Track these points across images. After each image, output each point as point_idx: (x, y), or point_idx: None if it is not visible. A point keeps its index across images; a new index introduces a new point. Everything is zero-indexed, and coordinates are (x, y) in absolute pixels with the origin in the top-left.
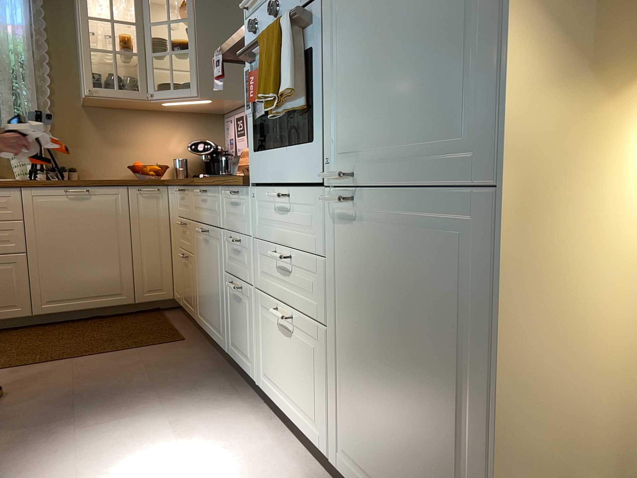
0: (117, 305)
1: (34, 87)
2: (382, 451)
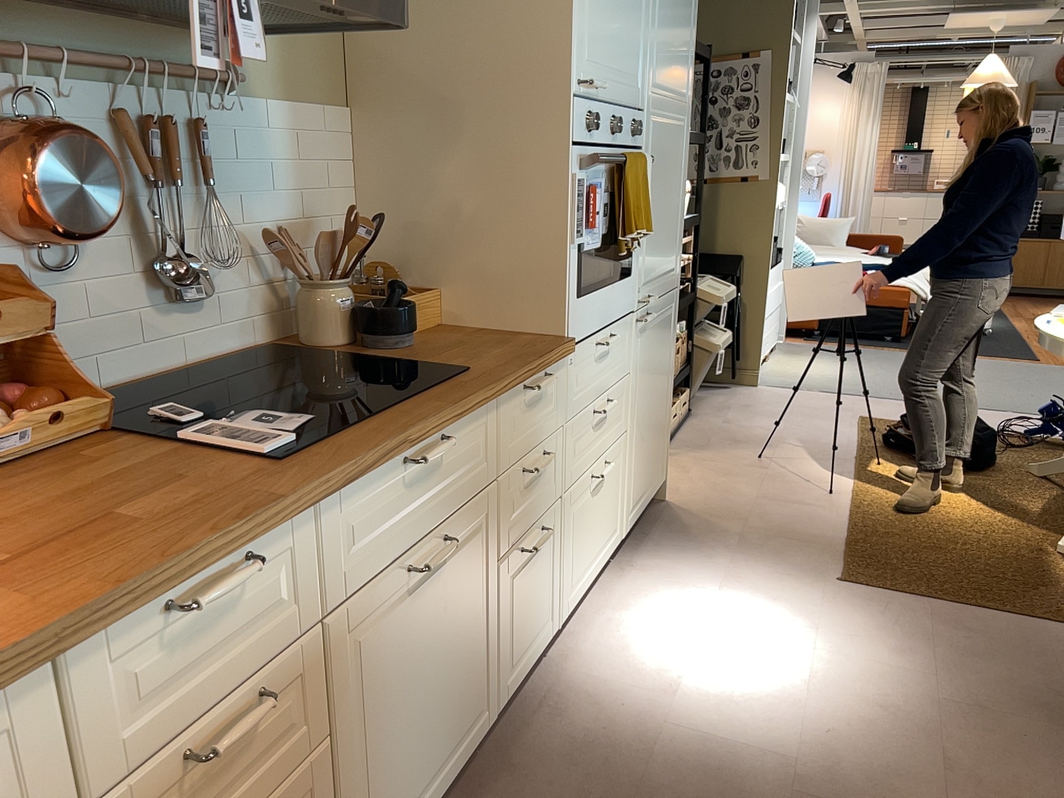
0: None
1: None
2: (646, 467)
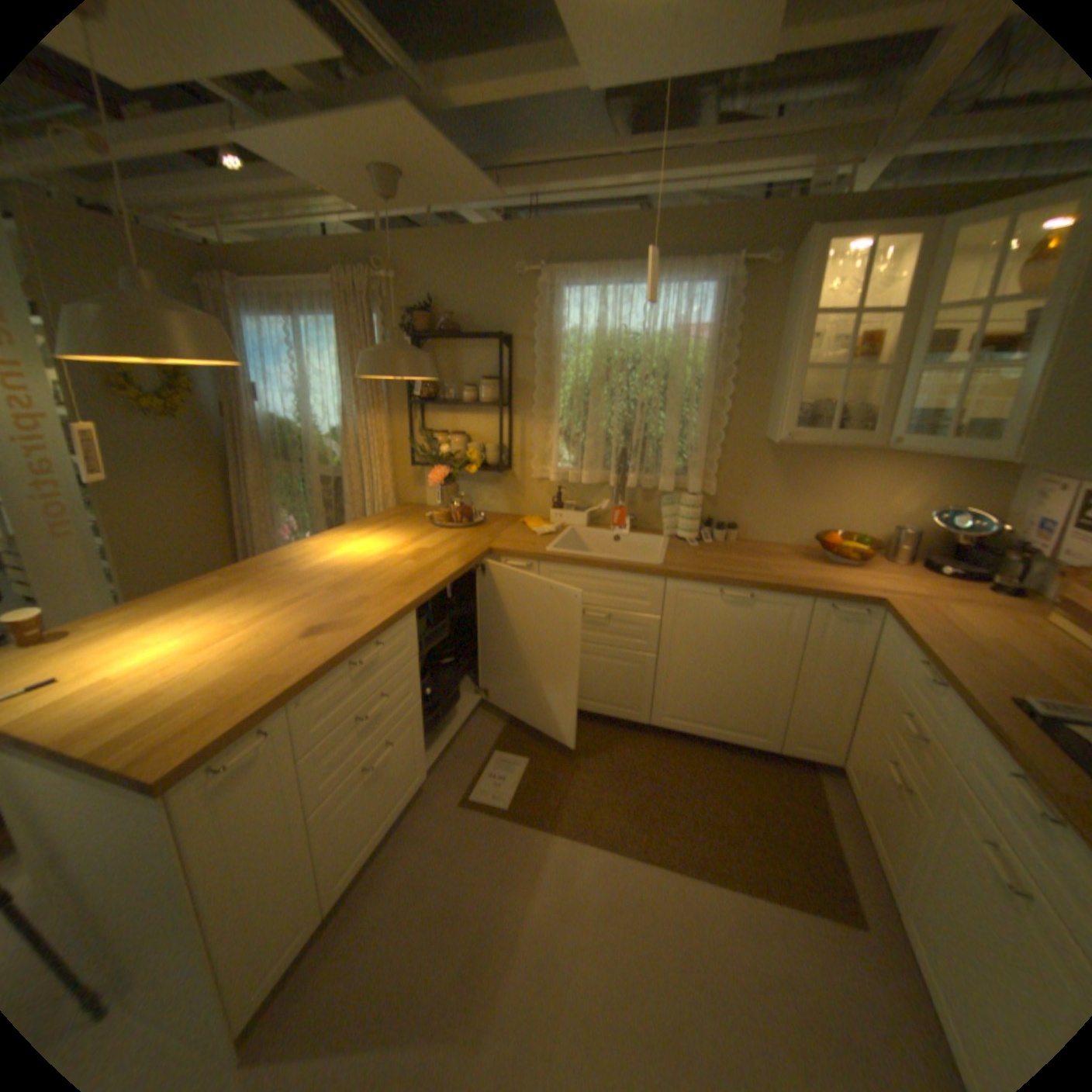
0: (756, 749)
1: (708, 416)
2: None
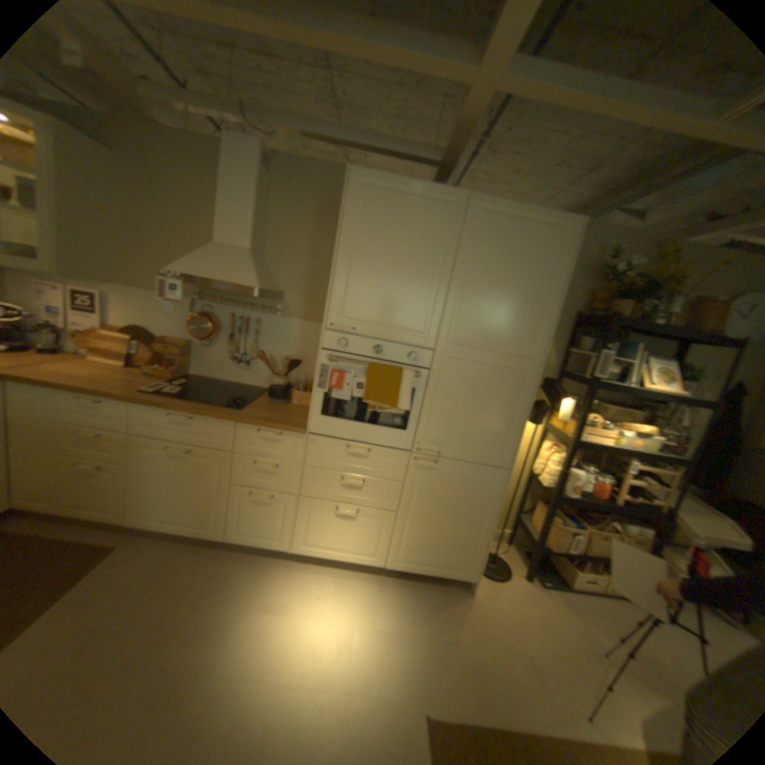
0: None
1: None
2: (428, 551)
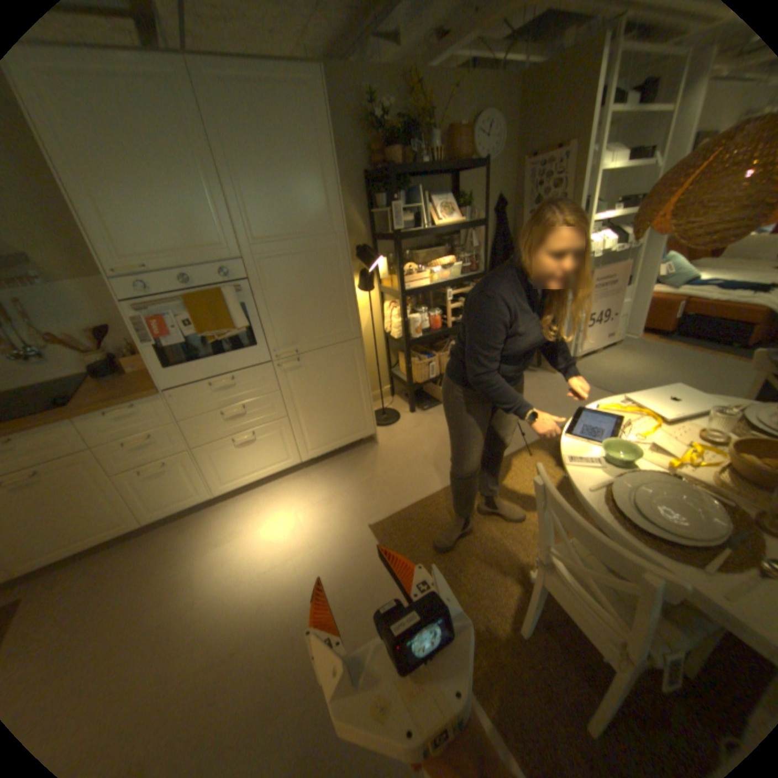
0: None
1: None
2: (328, 431)
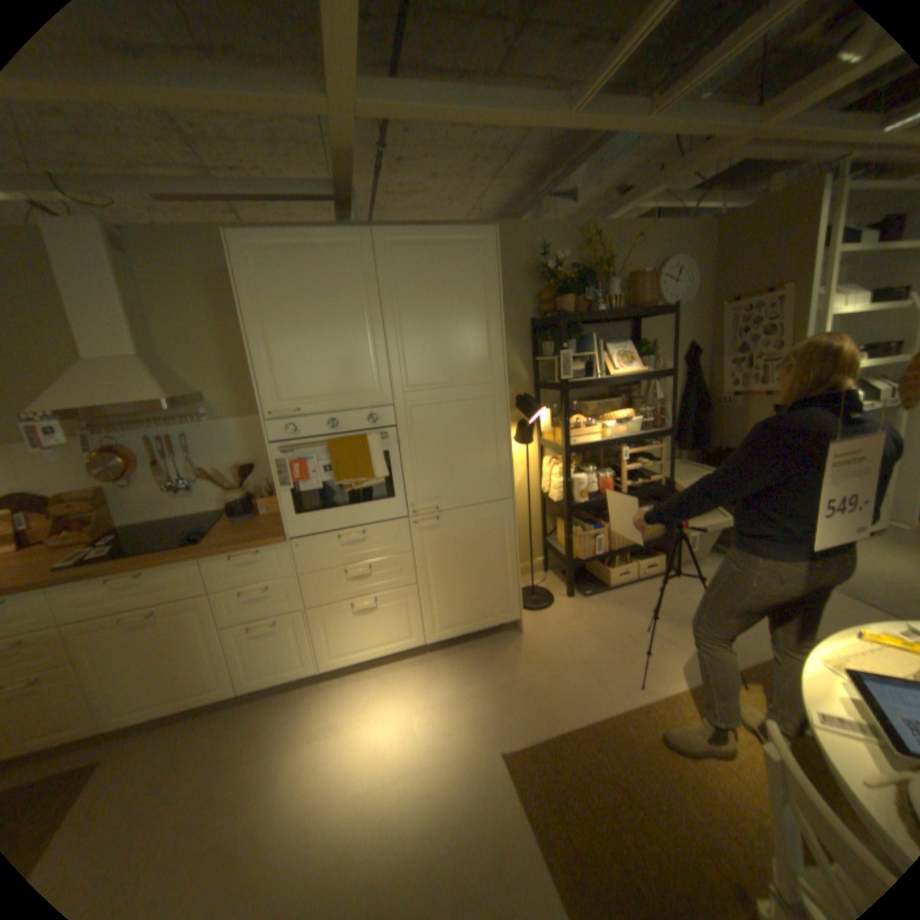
0: None
1: None
2: (462, 608)
